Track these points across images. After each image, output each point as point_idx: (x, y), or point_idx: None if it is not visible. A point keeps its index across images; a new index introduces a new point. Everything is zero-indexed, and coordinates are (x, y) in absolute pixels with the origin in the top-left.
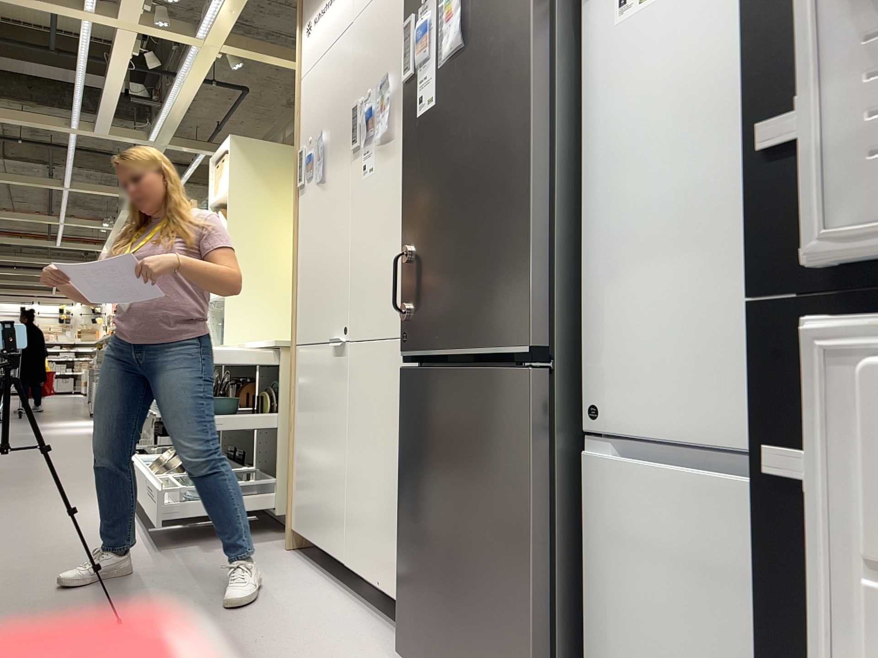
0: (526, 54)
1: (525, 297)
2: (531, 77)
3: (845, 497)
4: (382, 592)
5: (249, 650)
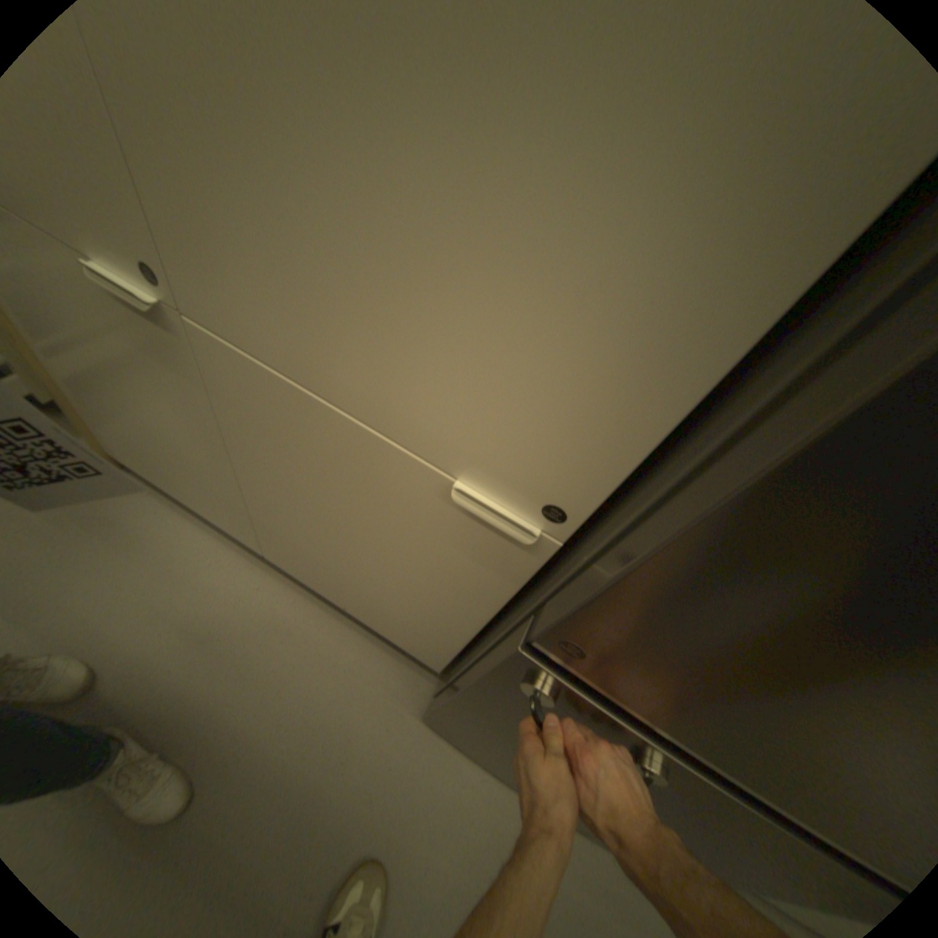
0: None
1: None
2: None
3: None
4: (351, 613)
5: (234, 775)
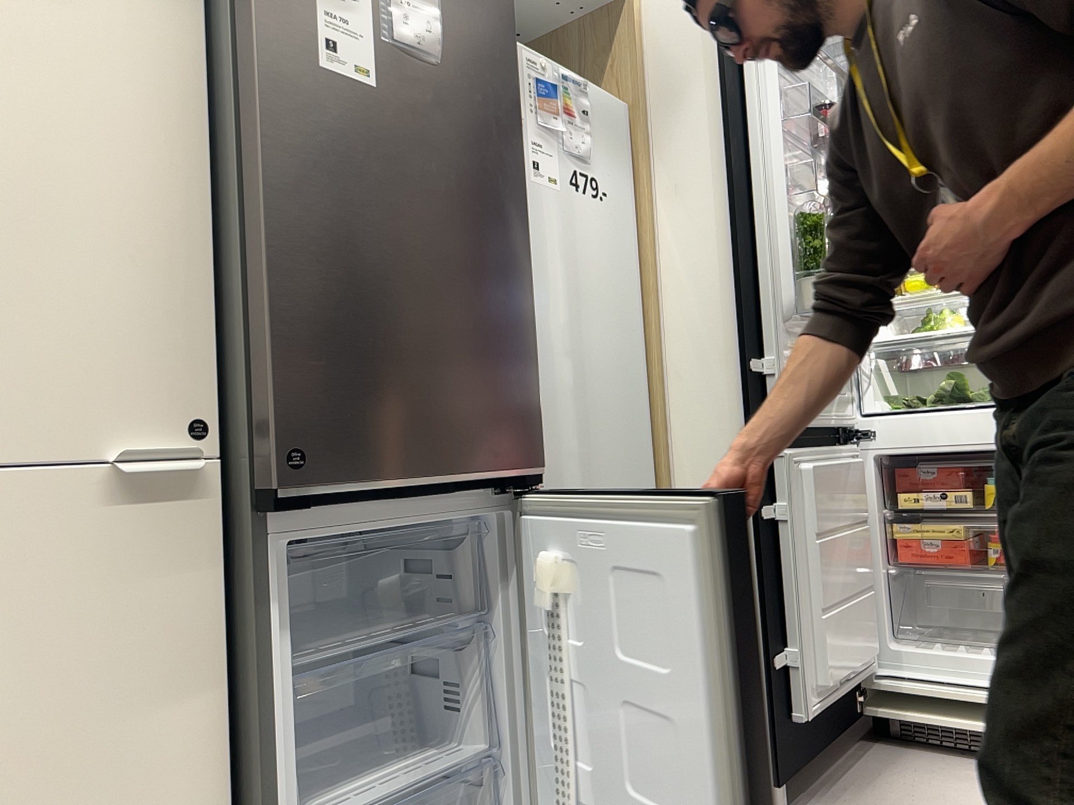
0: (518, 157)
1: (532, 413)
2: (524, 185)
3: (793, 512)
4: None
5: None
